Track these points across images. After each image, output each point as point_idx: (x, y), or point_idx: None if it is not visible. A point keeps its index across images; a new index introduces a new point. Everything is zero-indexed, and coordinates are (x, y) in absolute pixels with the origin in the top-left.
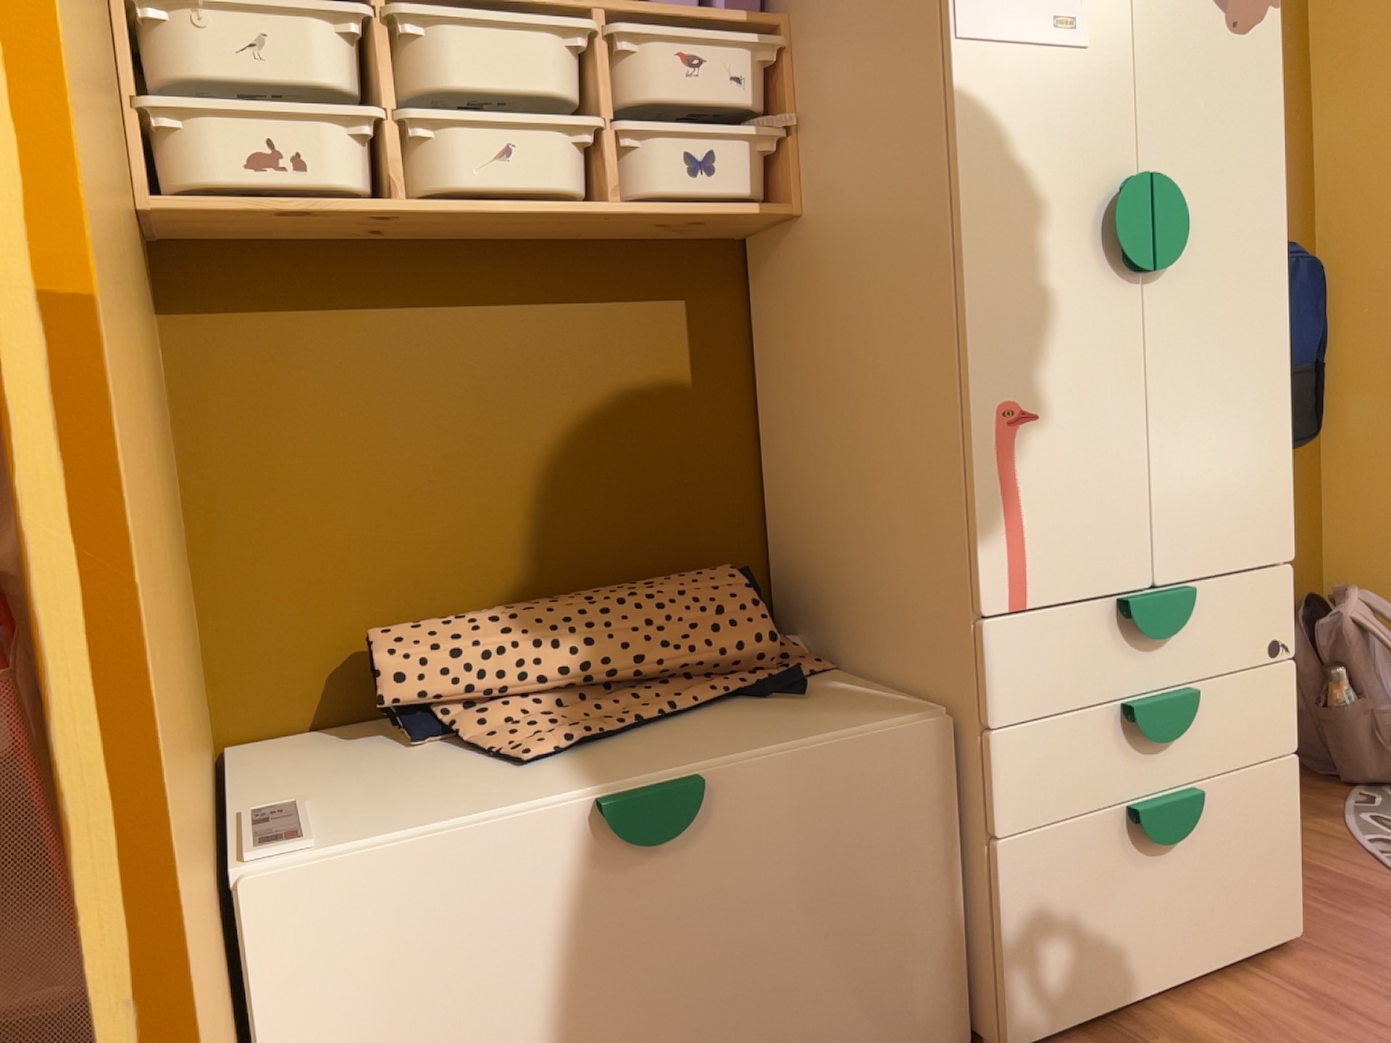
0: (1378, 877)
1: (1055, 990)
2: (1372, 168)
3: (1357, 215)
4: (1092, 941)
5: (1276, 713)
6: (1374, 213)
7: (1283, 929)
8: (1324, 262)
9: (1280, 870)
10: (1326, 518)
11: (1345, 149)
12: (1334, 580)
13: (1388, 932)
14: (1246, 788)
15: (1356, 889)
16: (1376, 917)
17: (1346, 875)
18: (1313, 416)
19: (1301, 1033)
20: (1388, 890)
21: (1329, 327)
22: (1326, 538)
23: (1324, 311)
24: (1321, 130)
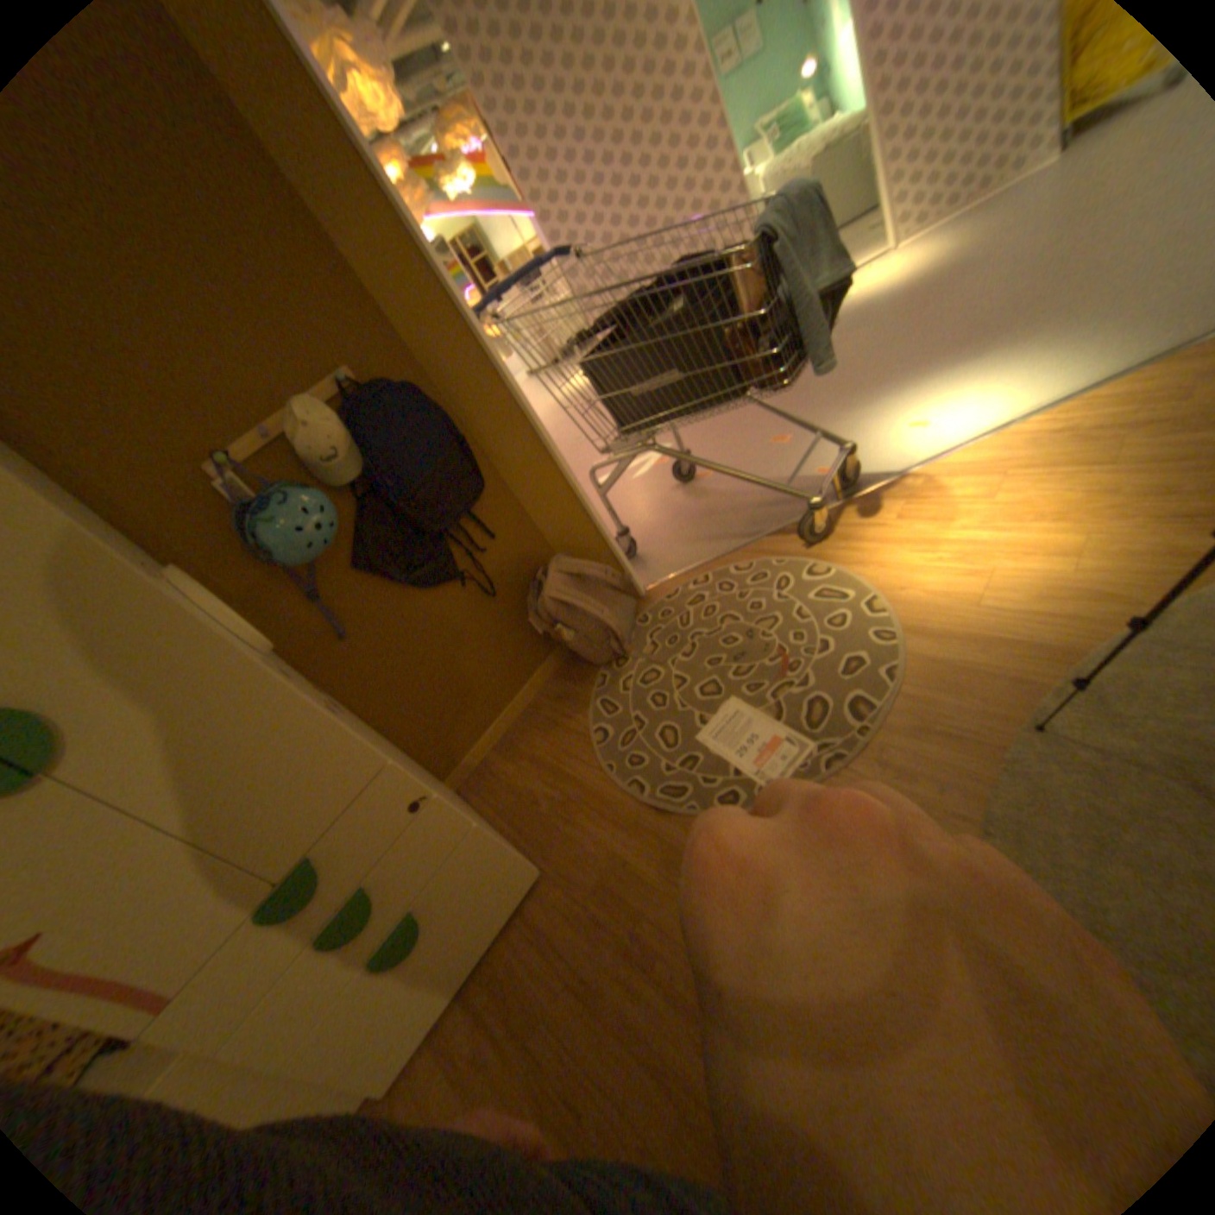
0: (590, 776)
1: (388, 1055)
2: (408, 279)
3: (422, 320)
4: (395, 1019)
5: (443, 828)
6: (431, 314)
7: (525, 885)
8: (427, 363)
9: (504, 870)
10: (532, 515)
11: (381, 271)
12: (557, 544)
13: (582, 841)
14: (449, 872)
15: (578, 796)
16: (580, 825)
17: (576, 782)
18: (477, 479)
19: (522, 984)
20: (592, 789)
21: (459, 405)
22: (539, 526)
23: (439, 410)
24: (355, 262)
